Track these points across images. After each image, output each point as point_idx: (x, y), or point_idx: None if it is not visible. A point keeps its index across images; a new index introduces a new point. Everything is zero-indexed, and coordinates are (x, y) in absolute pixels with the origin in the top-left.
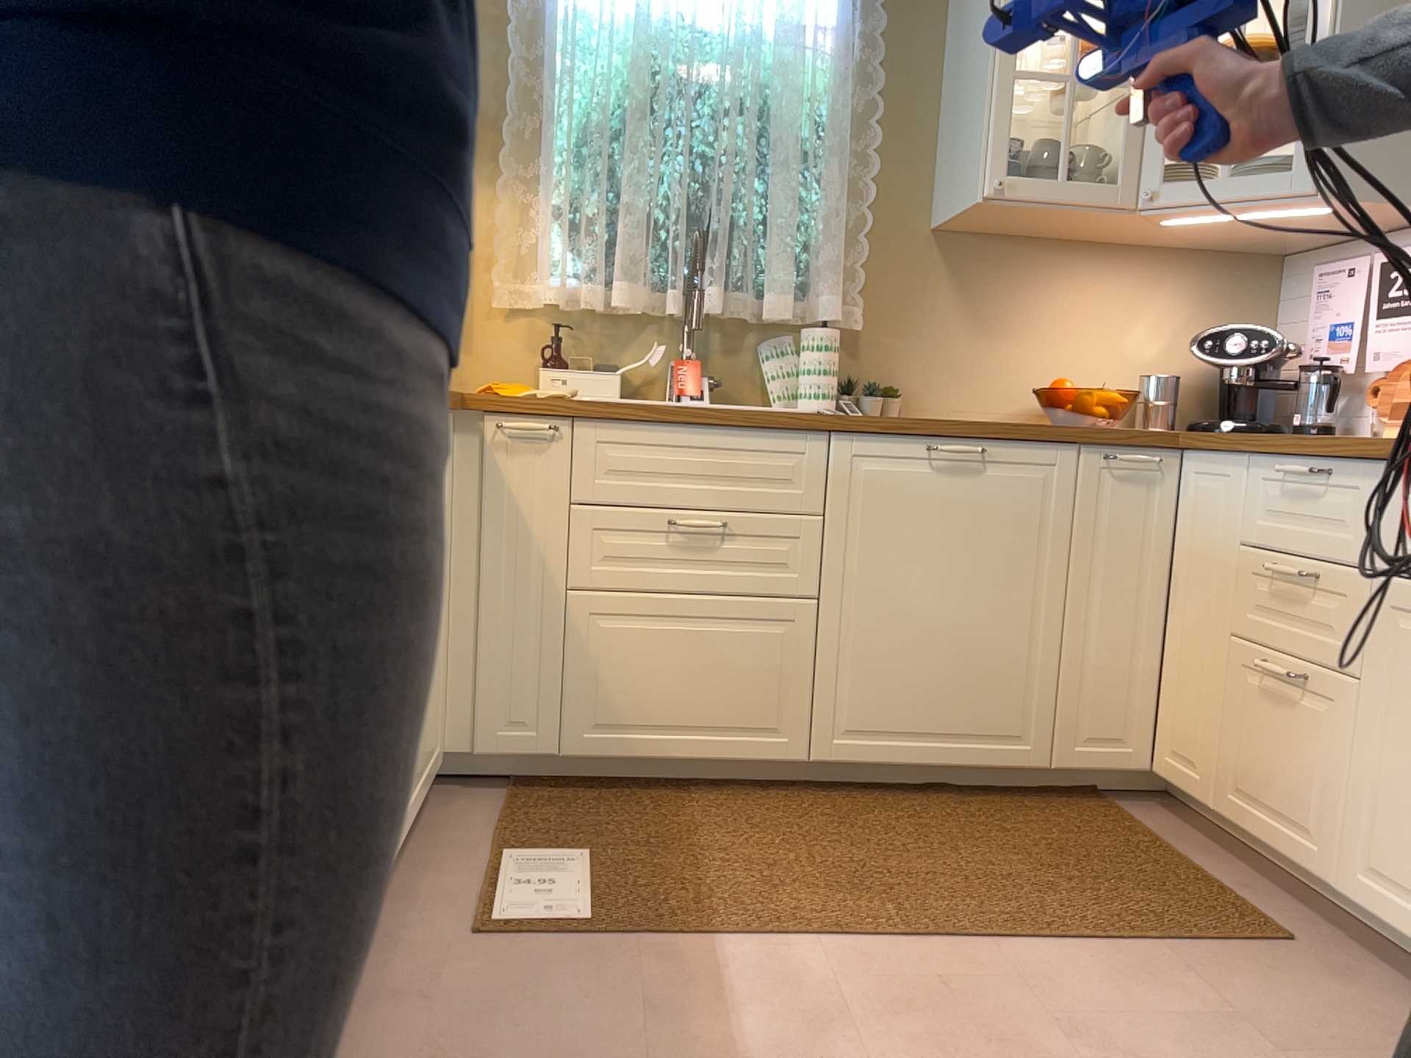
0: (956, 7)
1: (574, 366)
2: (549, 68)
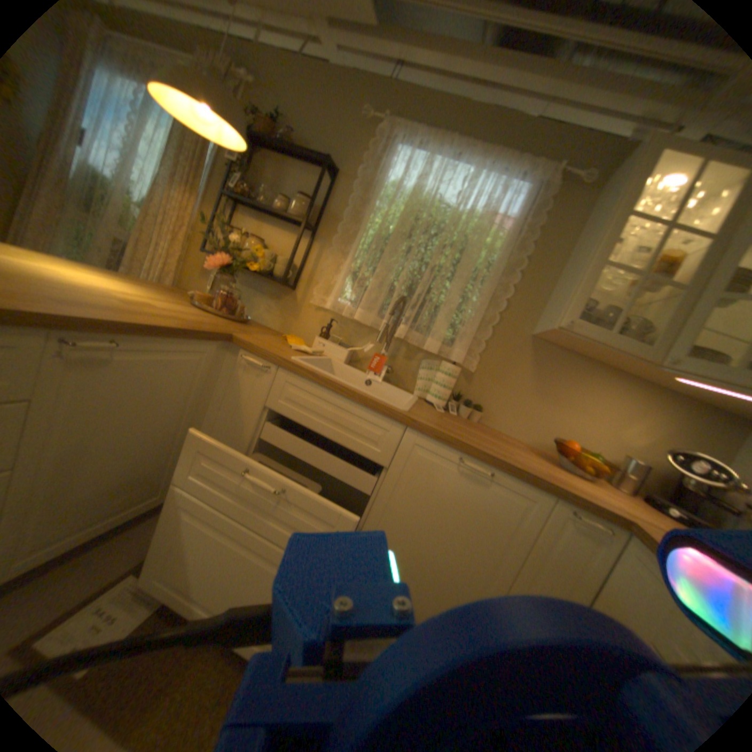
0: (591, 225)
1: (335, 342)
2: (371, 206)
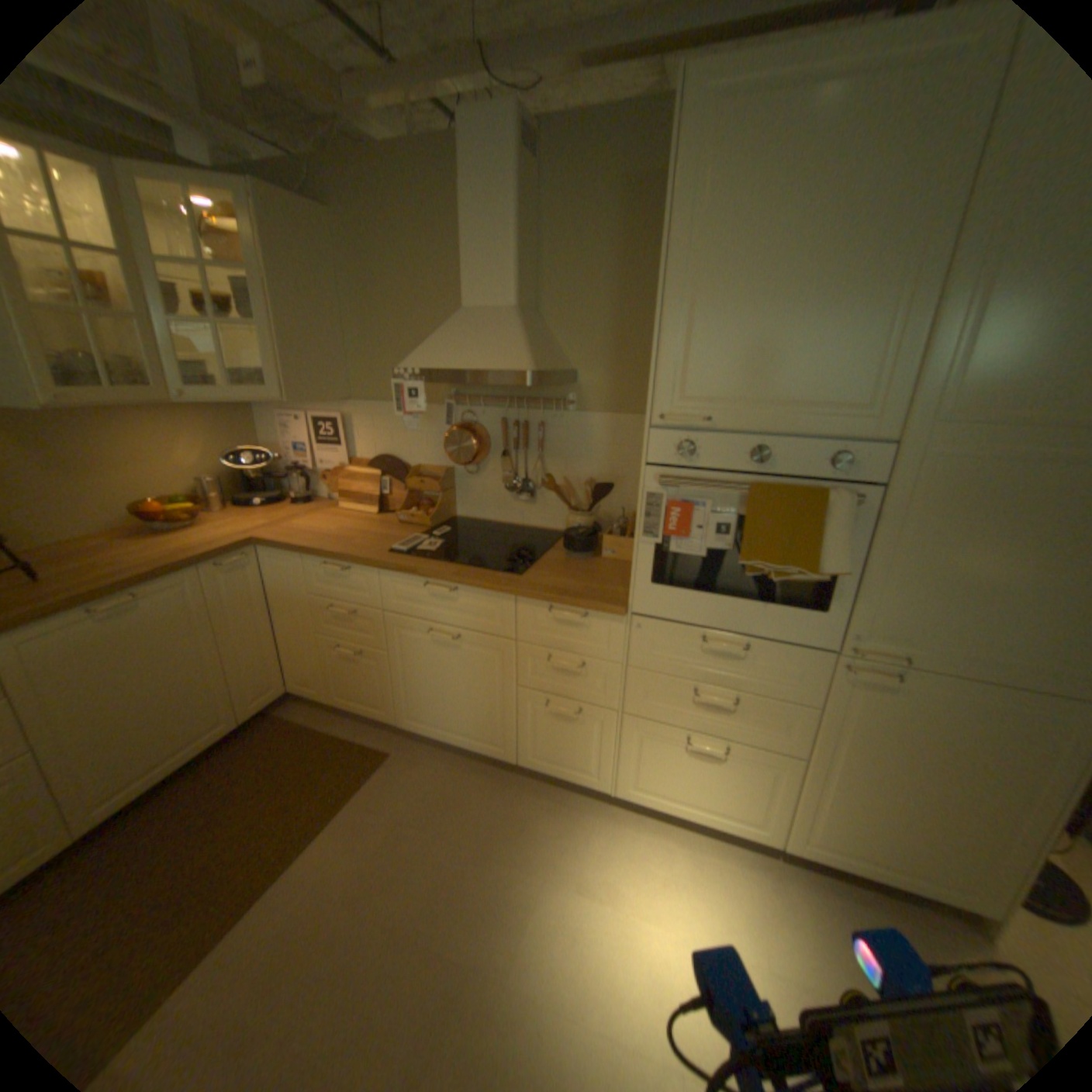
0: None
1: None
2: None
